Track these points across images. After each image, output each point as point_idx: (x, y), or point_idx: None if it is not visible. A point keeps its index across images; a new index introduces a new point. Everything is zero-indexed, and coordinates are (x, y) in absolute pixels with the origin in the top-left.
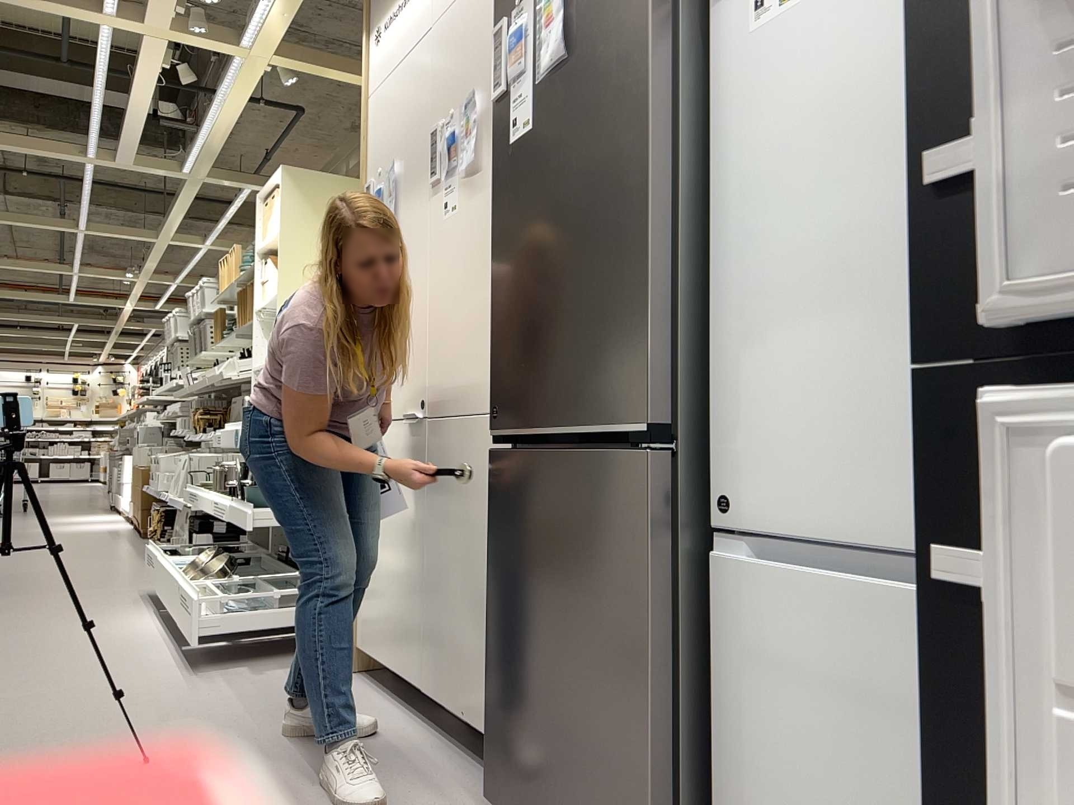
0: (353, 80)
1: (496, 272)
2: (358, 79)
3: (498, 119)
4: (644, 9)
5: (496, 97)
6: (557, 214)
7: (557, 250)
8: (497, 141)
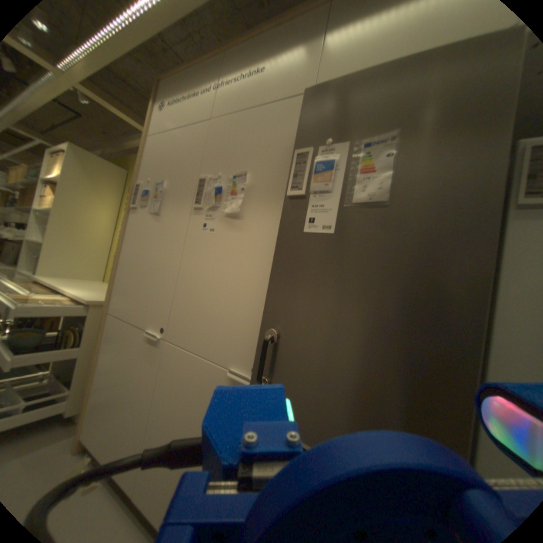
0: (124, 118)
1: (273, 307)
2: (128, 118)
3: (291, 209)
4: (493, 208)
5: (293, 195)
6: (358, 306)
7: (354, 332)
8: (288, 223)
